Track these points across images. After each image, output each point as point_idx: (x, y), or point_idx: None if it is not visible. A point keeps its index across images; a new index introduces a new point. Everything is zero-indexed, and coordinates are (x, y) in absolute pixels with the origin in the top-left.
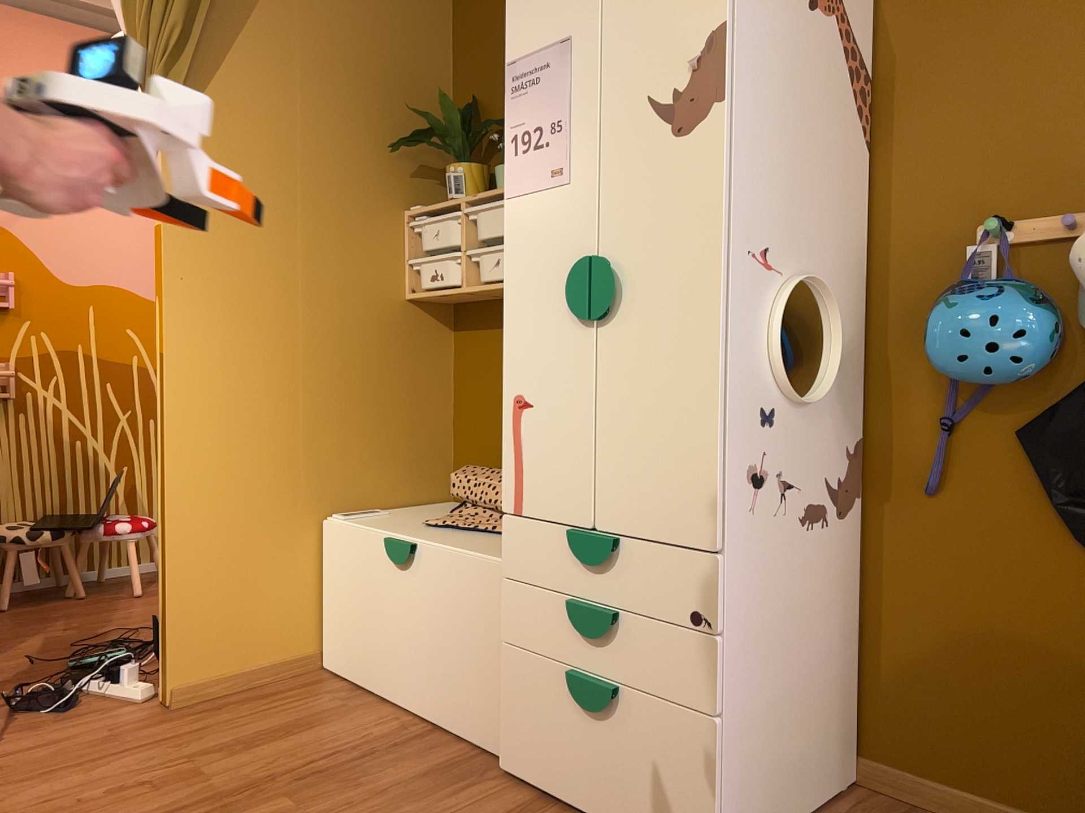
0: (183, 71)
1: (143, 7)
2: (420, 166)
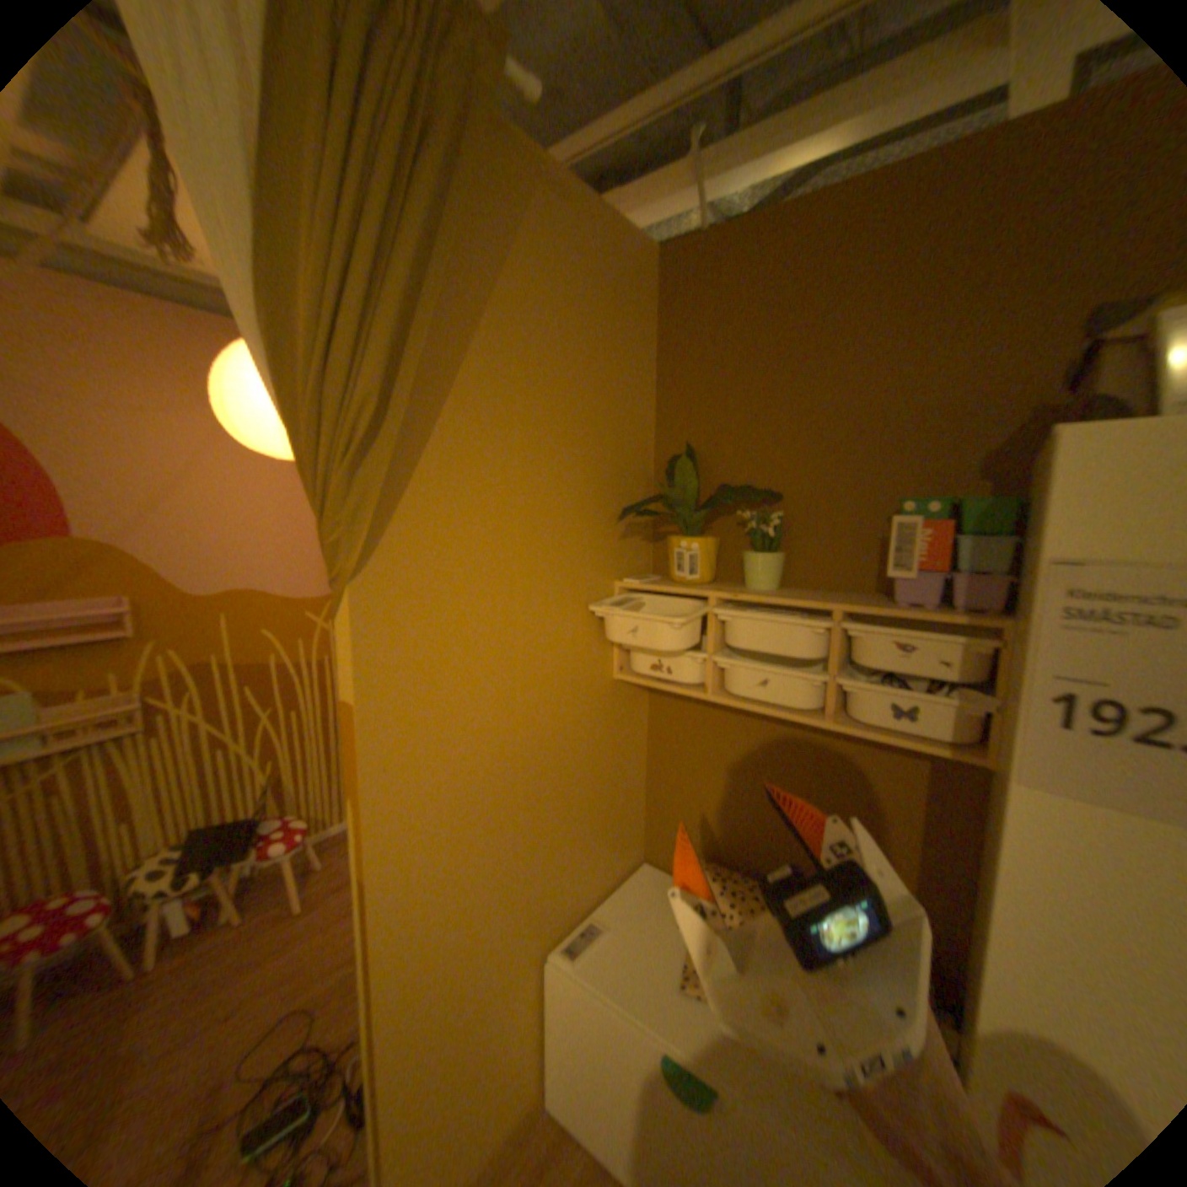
0: (373, 465)
1: (301, 362)
2: (627, 522)
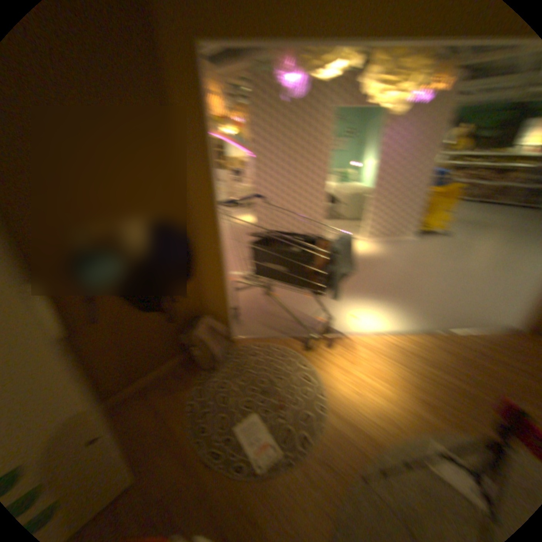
0: None
1: None
2: None
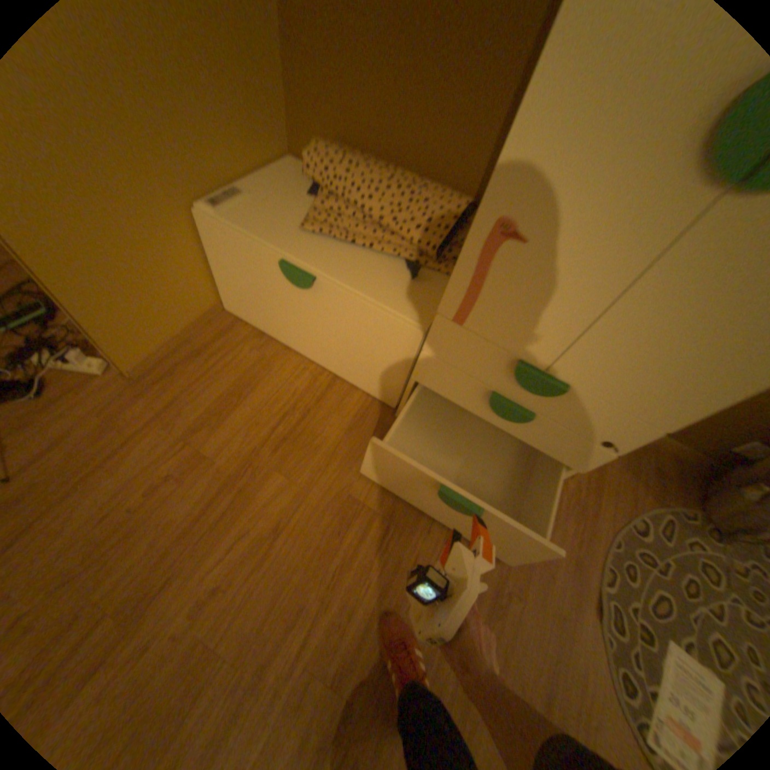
0: None
1: None
2: None
